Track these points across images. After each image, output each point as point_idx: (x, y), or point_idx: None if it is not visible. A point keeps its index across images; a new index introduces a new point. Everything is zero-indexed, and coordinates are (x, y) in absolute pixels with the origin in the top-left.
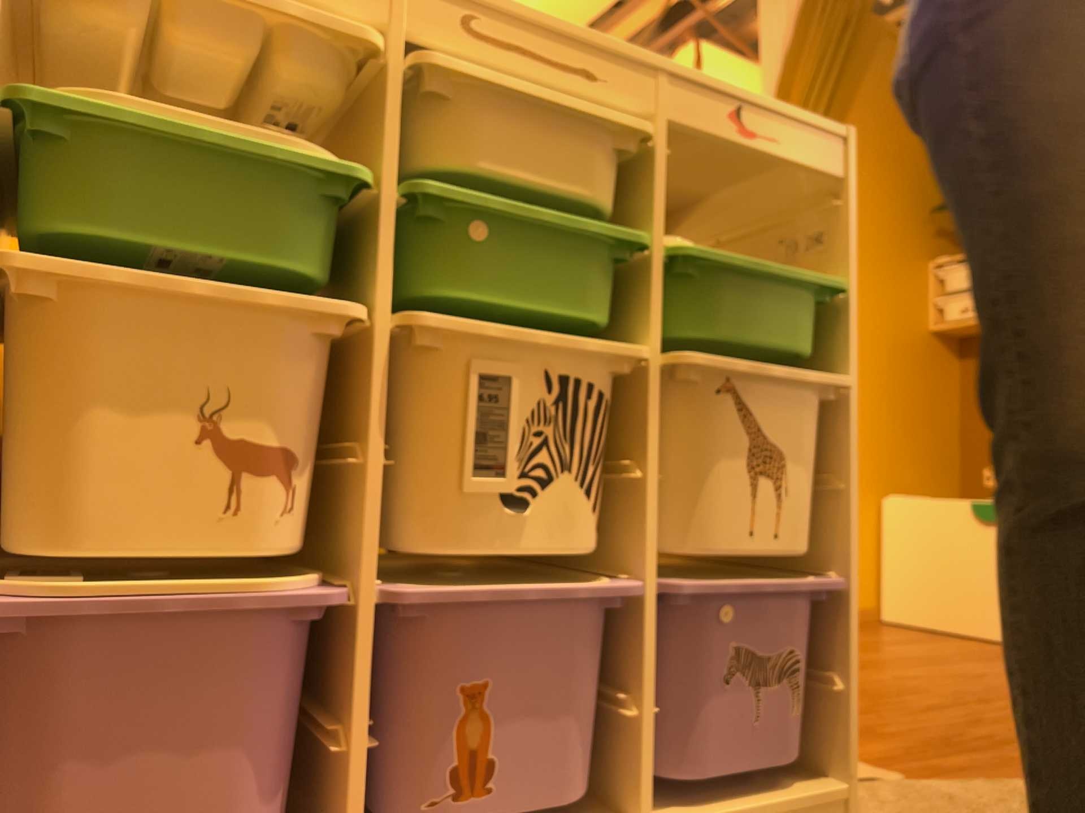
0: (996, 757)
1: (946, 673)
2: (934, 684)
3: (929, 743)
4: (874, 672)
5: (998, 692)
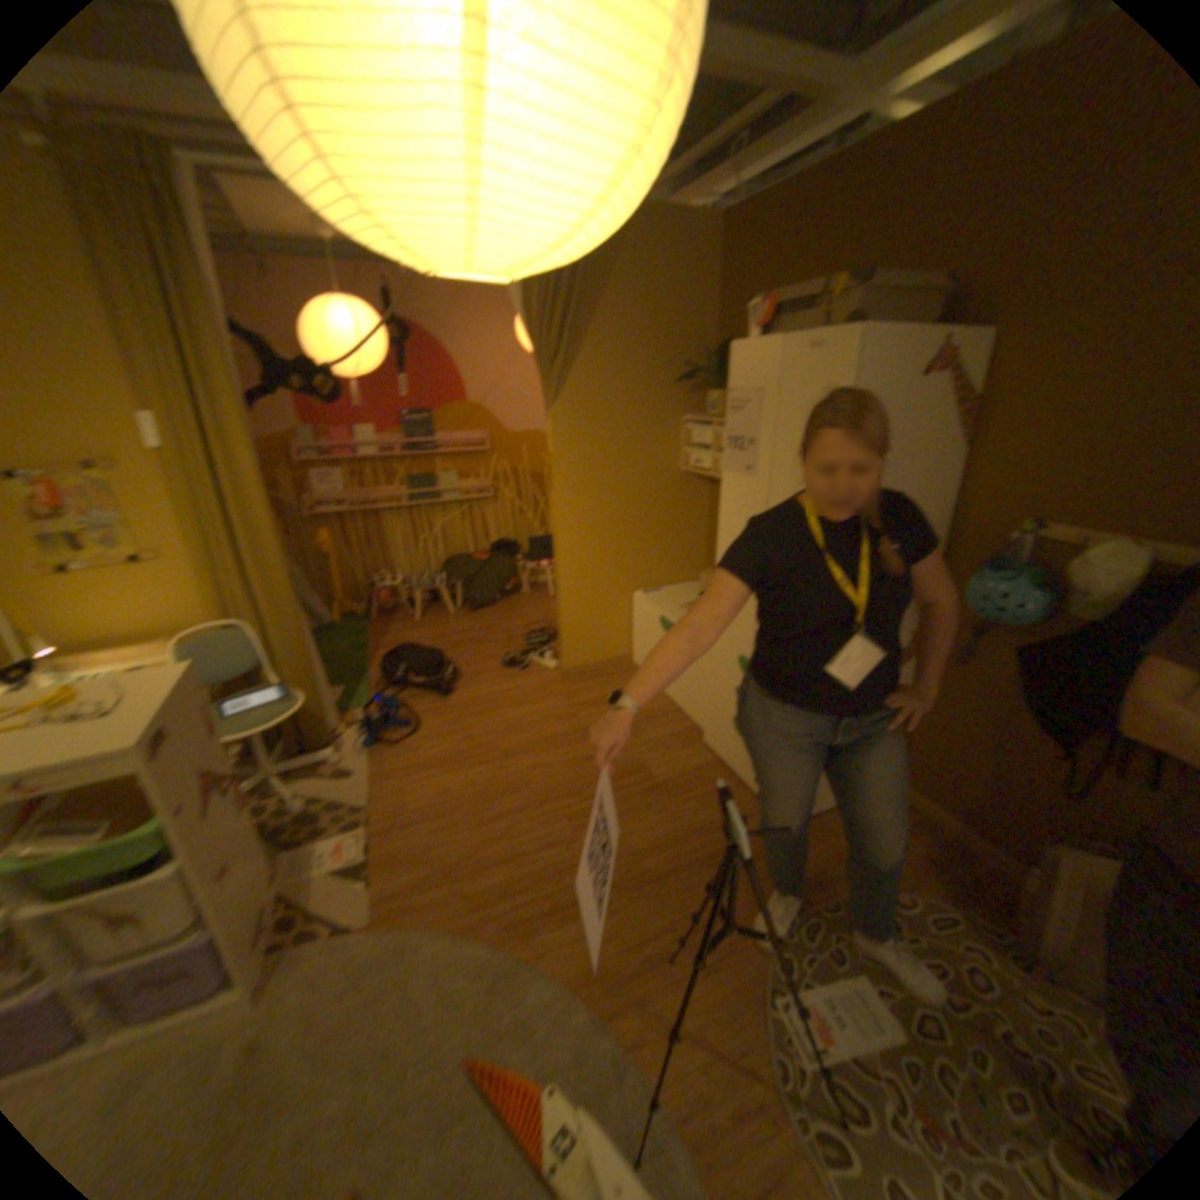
0: (446, 902)
1: (567, 764)
2: (539, 784)
3: (432, 882)
4: (524, 765)
5: (564, 795)
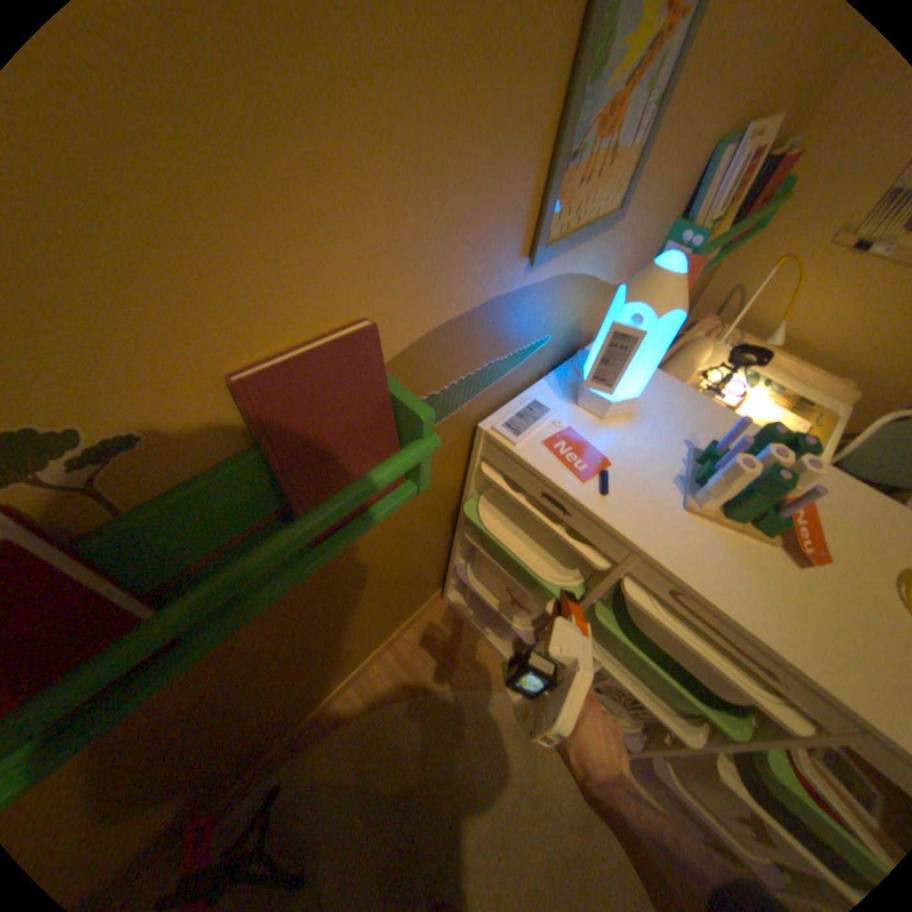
0: None
1: None
2: None
3: None
4: None
5: None
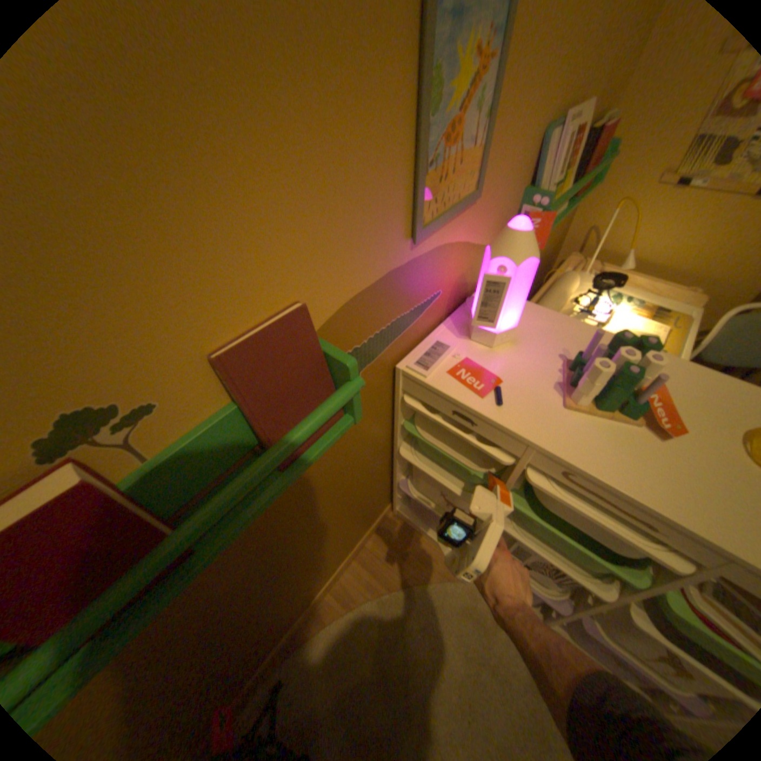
0: None
1: None
2: None
3: None
4: None
5: None
